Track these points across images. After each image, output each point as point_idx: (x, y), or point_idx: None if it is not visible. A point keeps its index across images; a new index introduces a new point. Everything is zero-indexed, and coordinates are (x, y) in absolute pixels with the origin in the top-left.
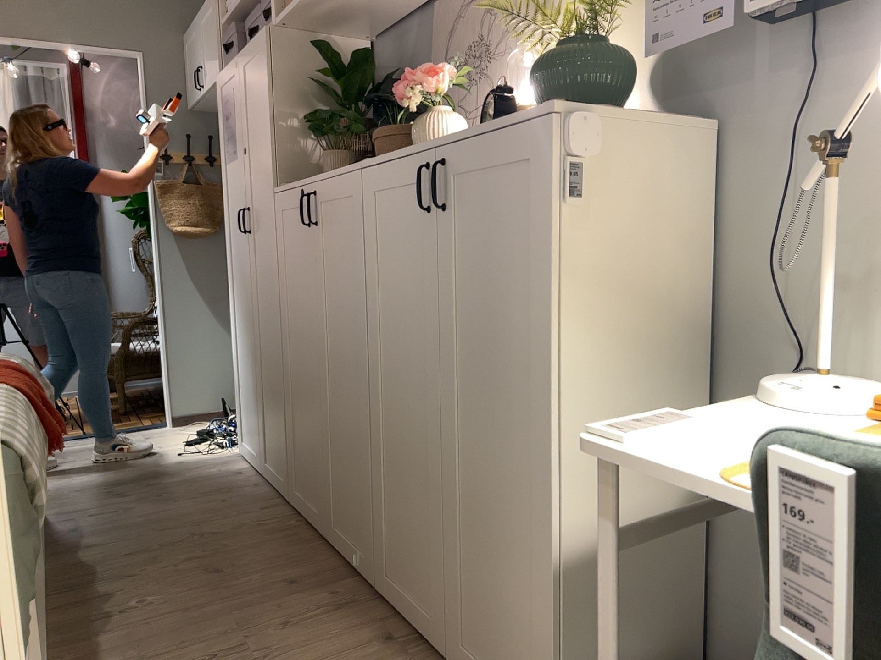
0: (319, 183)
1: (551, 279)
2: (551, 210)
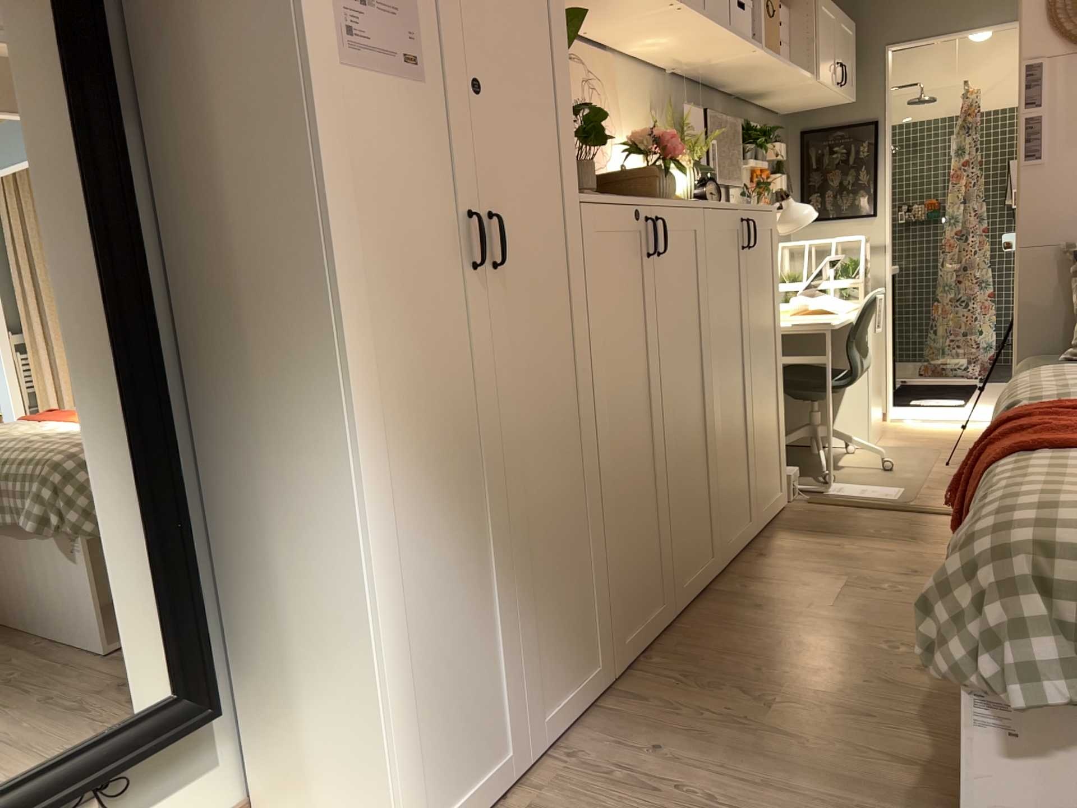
0: (659, 206)
1: (774, 278)
2: (773, 249)
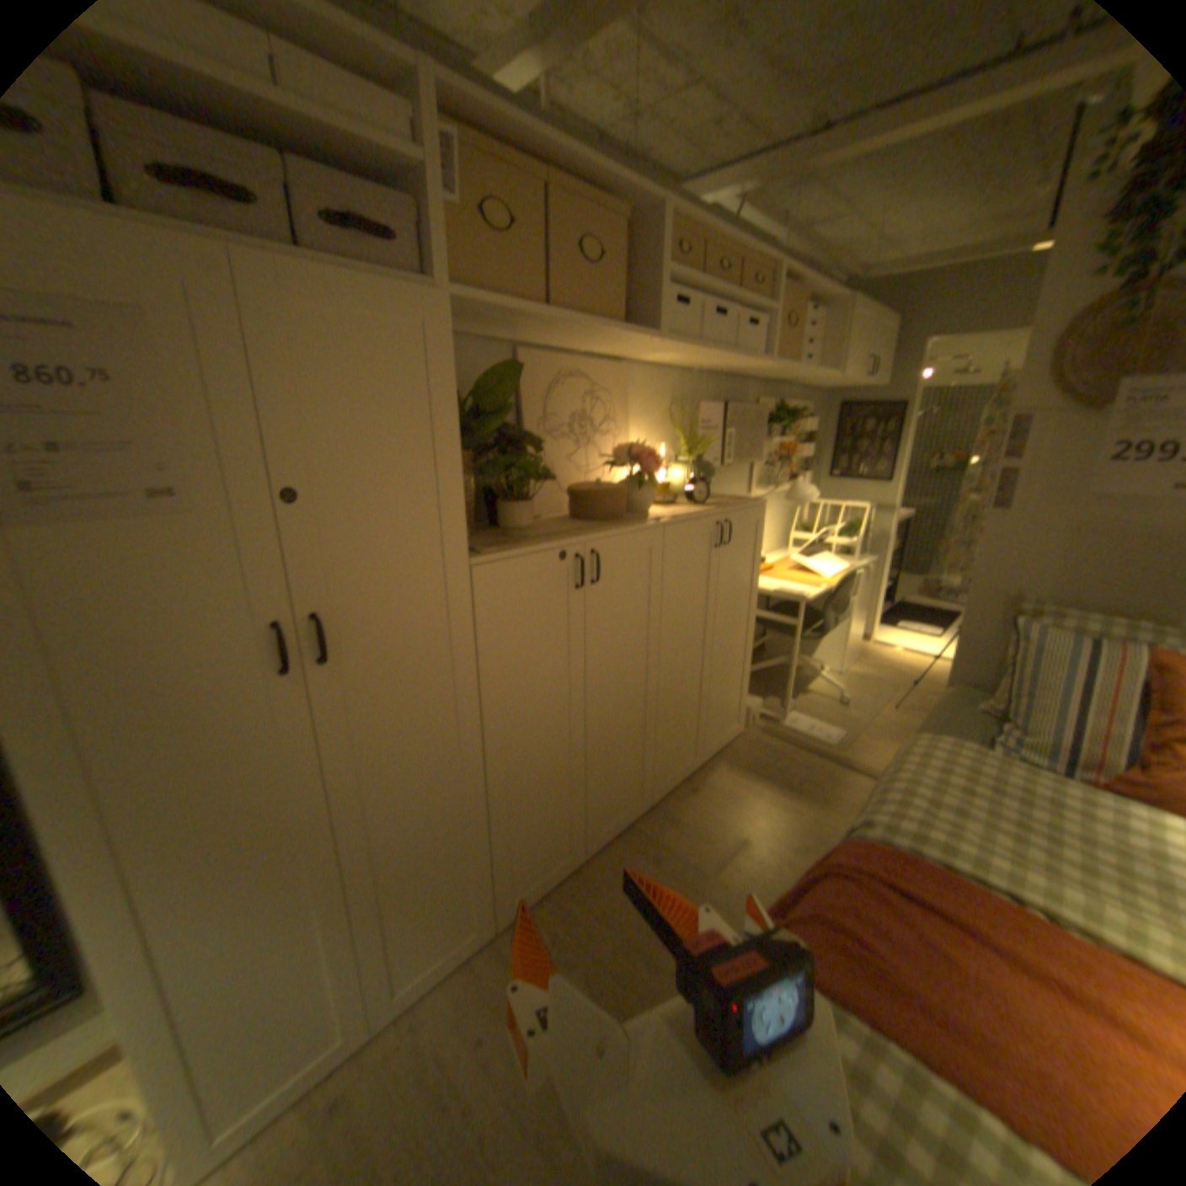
0: (604, 540)
1: (759, 562)
2: (761, 537)
